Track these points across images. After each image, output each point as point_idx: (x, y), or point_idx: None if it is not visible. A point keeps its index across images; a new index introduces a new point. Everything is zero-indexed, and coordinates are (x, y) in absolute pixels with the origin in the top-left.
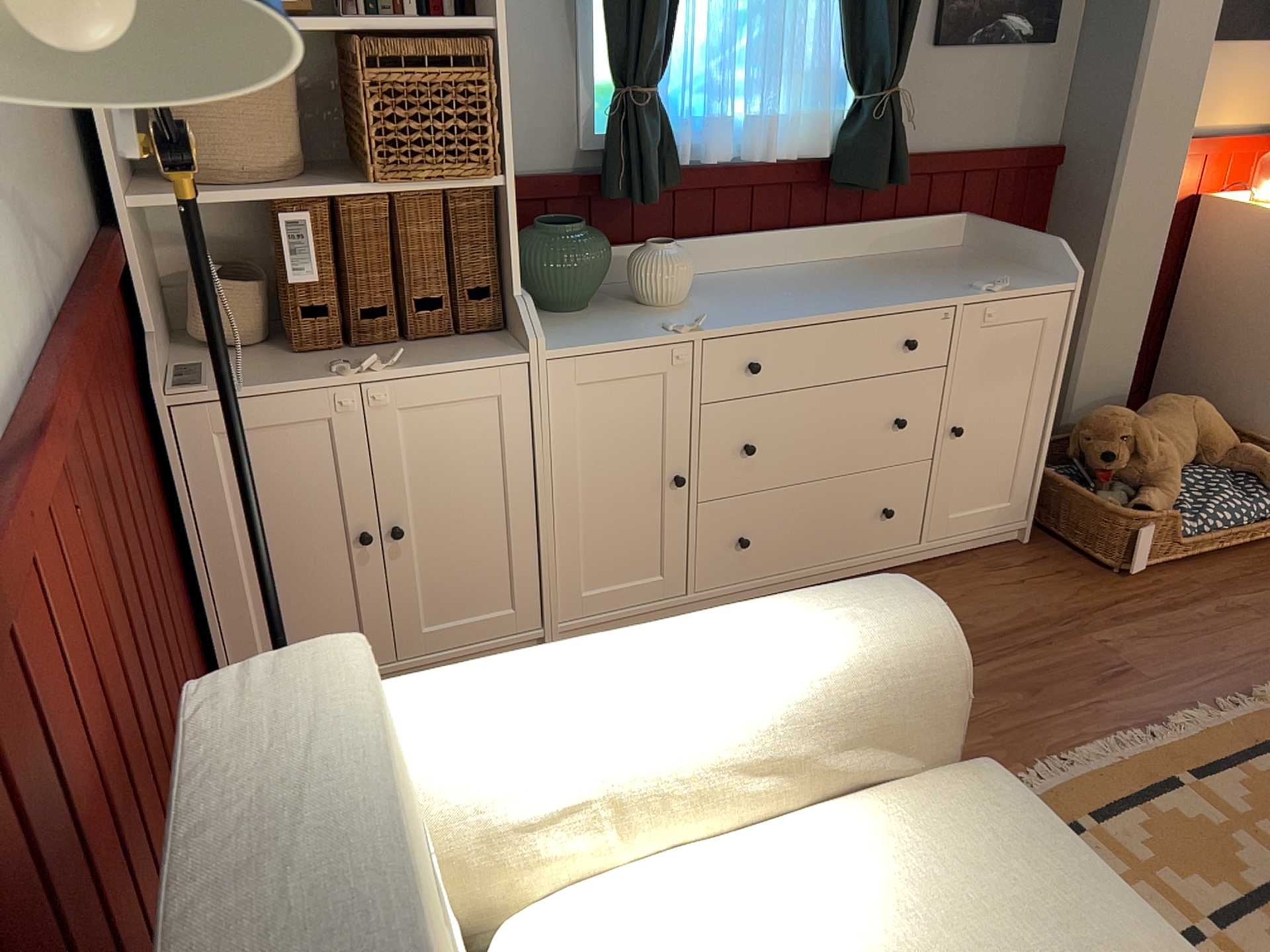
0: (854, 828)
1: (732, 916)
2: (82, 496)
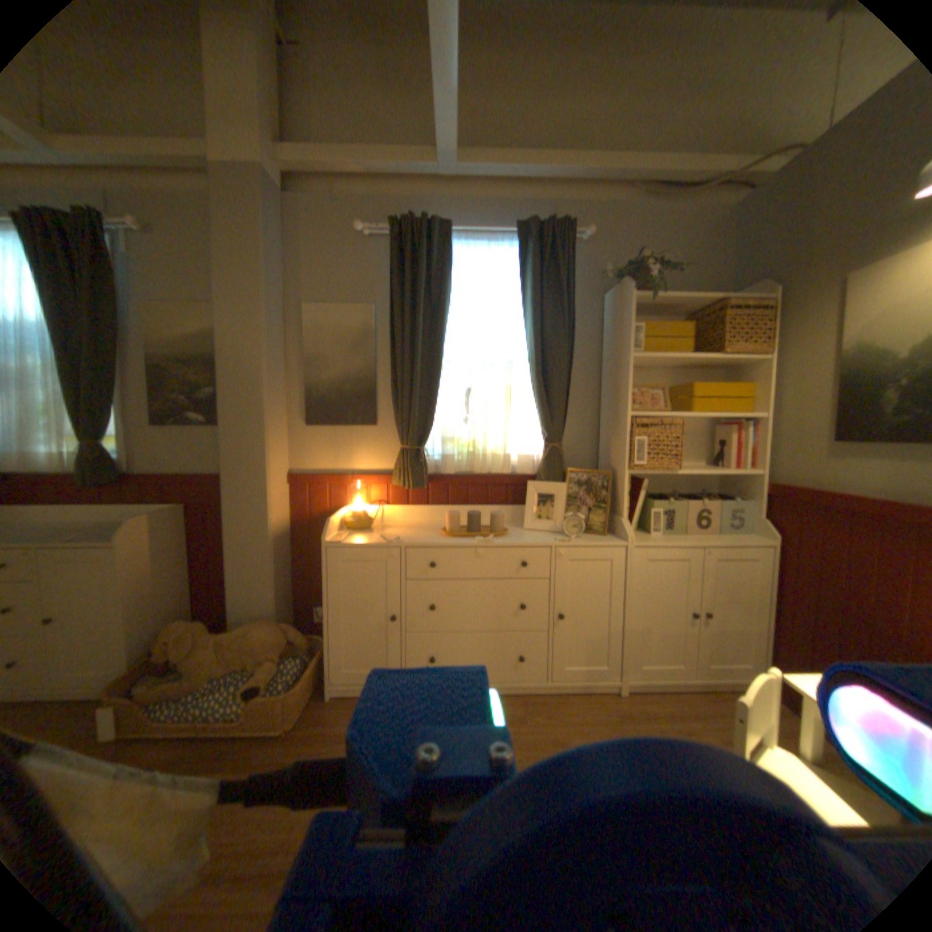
0: None
1: None
2: None
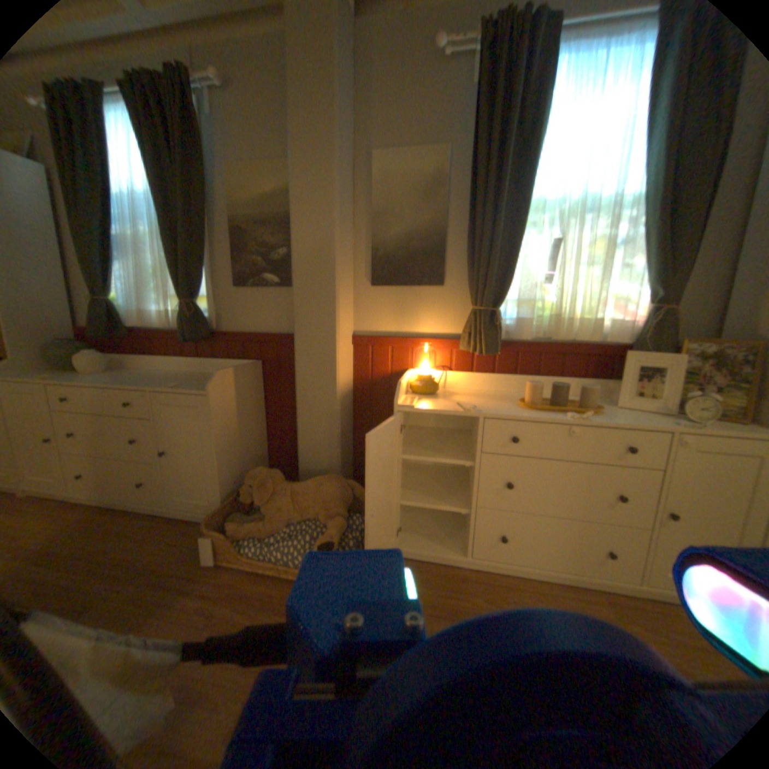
0: None
1: None
2: None
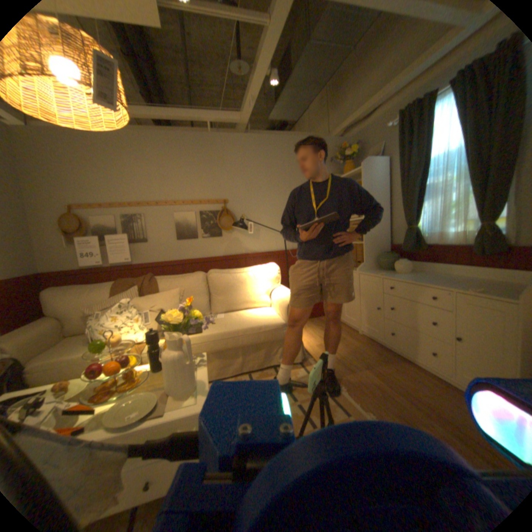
0: (273, 314)
1: (262, 310)
2: (286, 263)
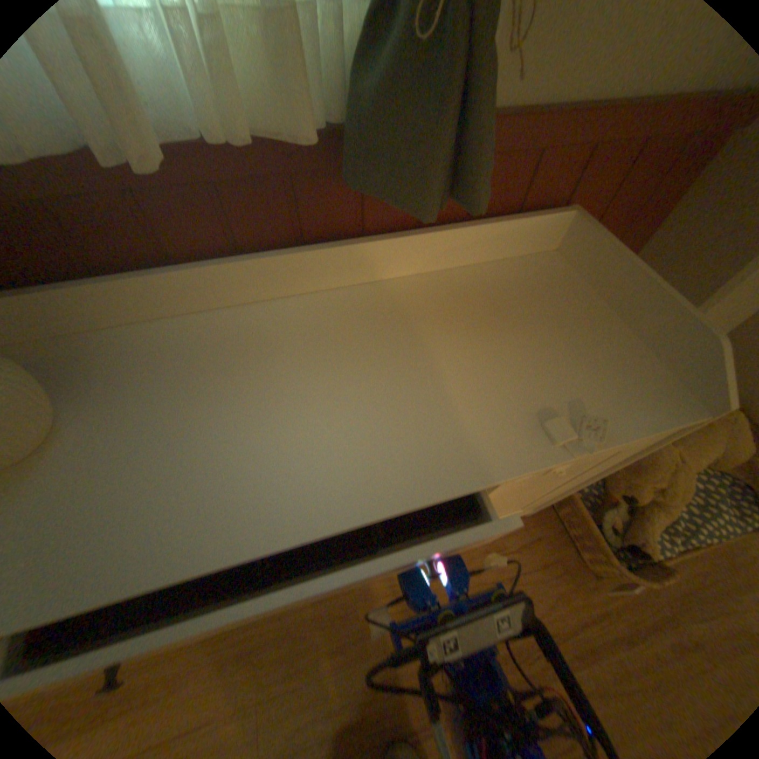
0: None
1: None
2: None
